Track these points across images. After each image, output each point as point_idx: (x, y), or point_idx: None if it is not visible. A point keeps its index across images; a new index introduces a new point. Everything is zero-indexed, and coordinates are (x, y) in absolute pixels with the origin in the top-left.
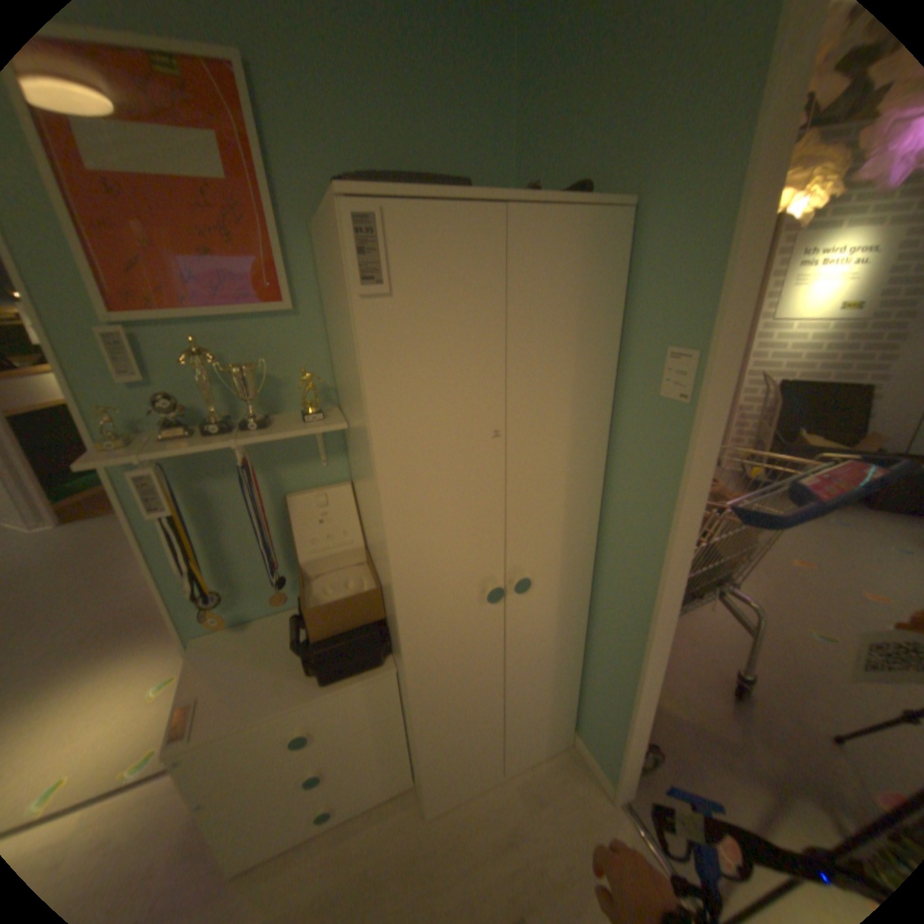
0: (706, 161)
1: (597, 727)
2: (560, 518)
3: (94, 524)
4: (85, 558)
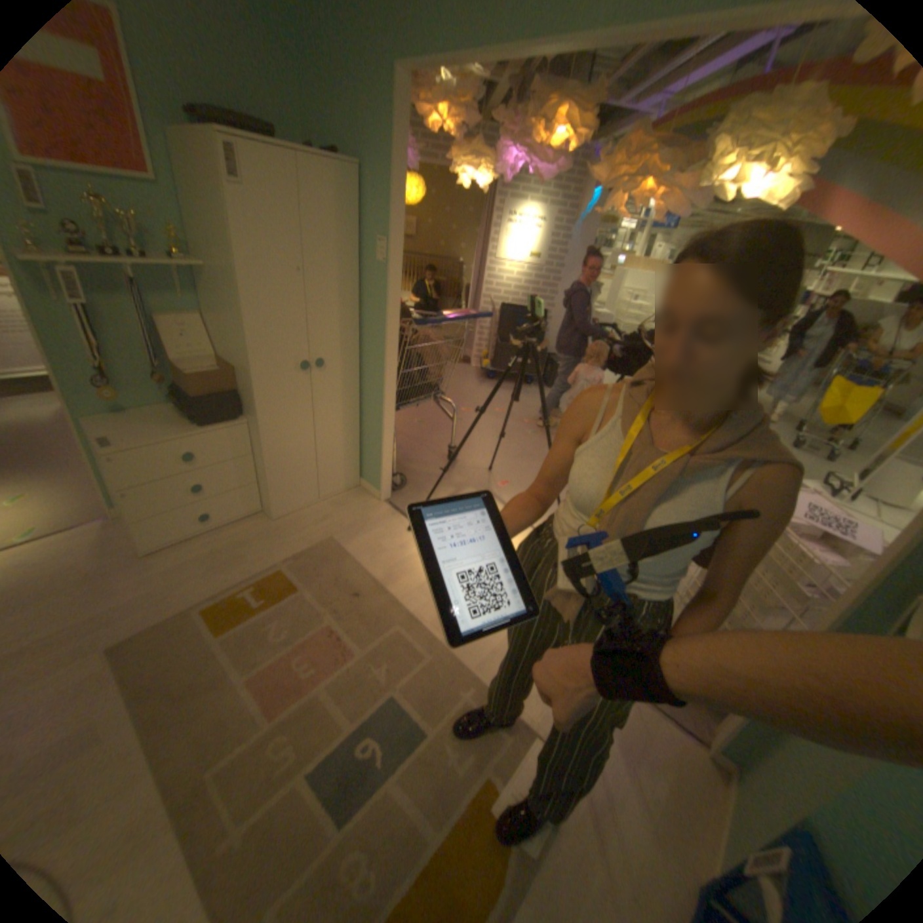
0: (380, 156)
1: (369, 464)
2: (336, 328)
3: None
4: None
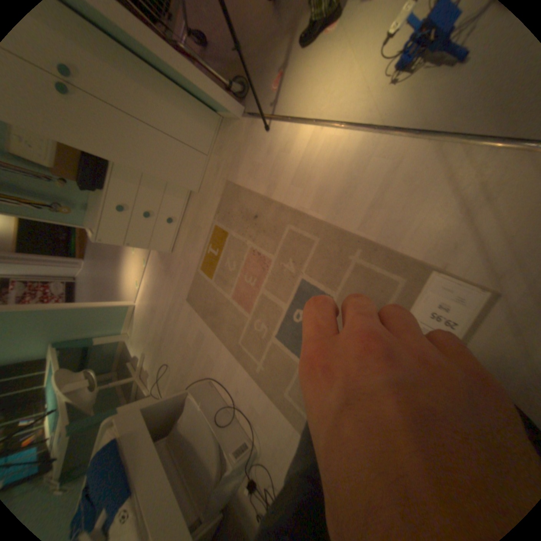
0: None
1: (204, 96)
2: None
3: (85, 247)
4: (92, 254)
